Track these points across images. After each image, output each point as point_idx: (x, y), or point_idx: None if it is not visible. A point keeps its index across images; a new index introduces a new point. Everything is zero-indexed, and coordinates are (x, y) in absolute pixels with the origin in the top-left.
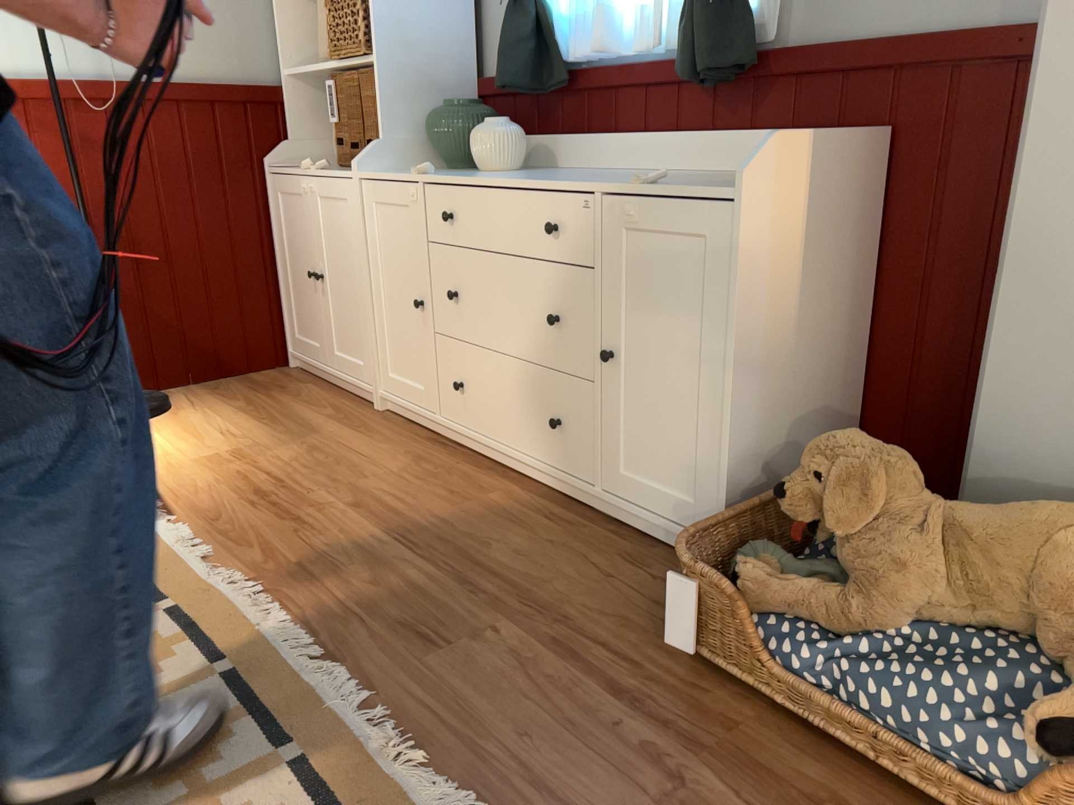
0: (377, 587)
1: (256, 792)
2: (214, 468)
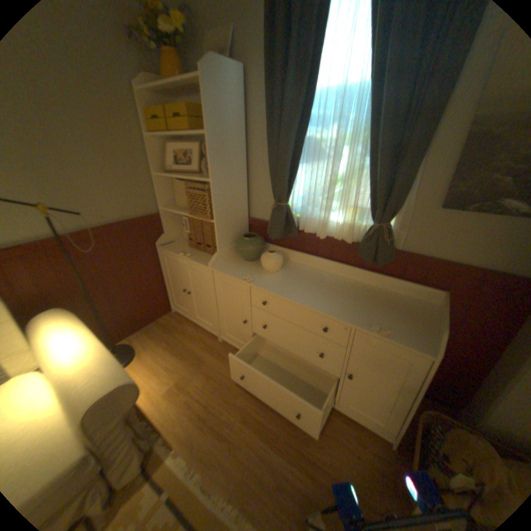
0: (282, 493)
1: None
2: (172, 401)
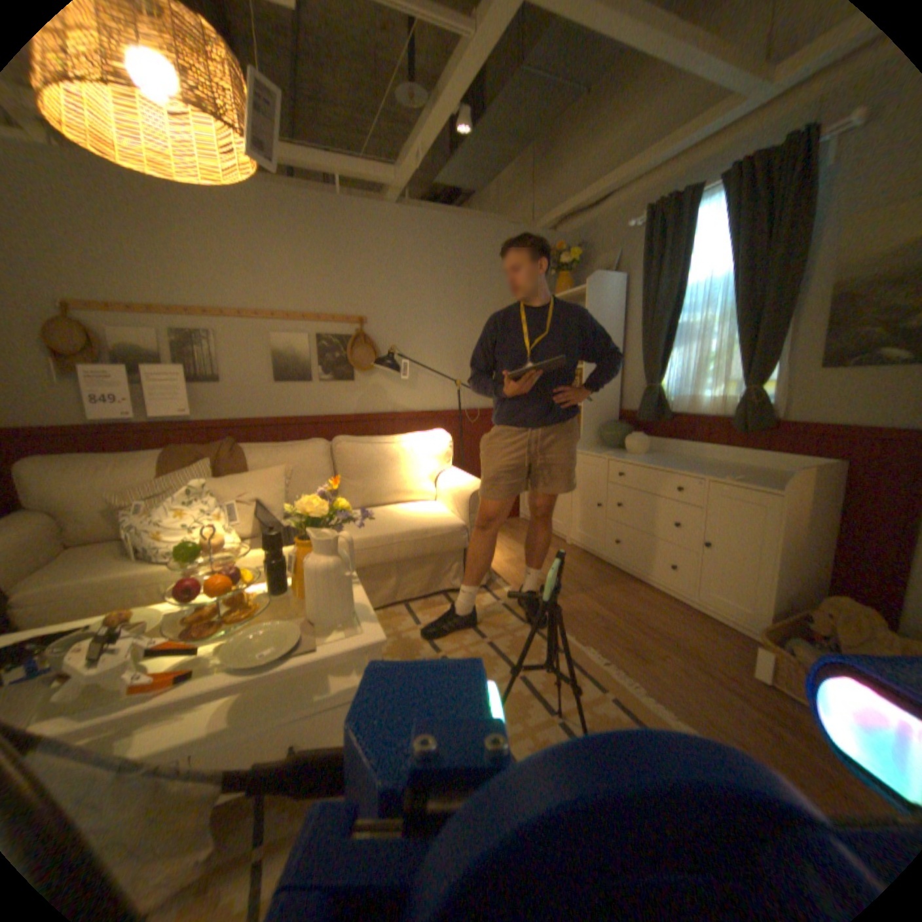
0: (610, 631)
1: (605, 710)
2: (513, 566)
